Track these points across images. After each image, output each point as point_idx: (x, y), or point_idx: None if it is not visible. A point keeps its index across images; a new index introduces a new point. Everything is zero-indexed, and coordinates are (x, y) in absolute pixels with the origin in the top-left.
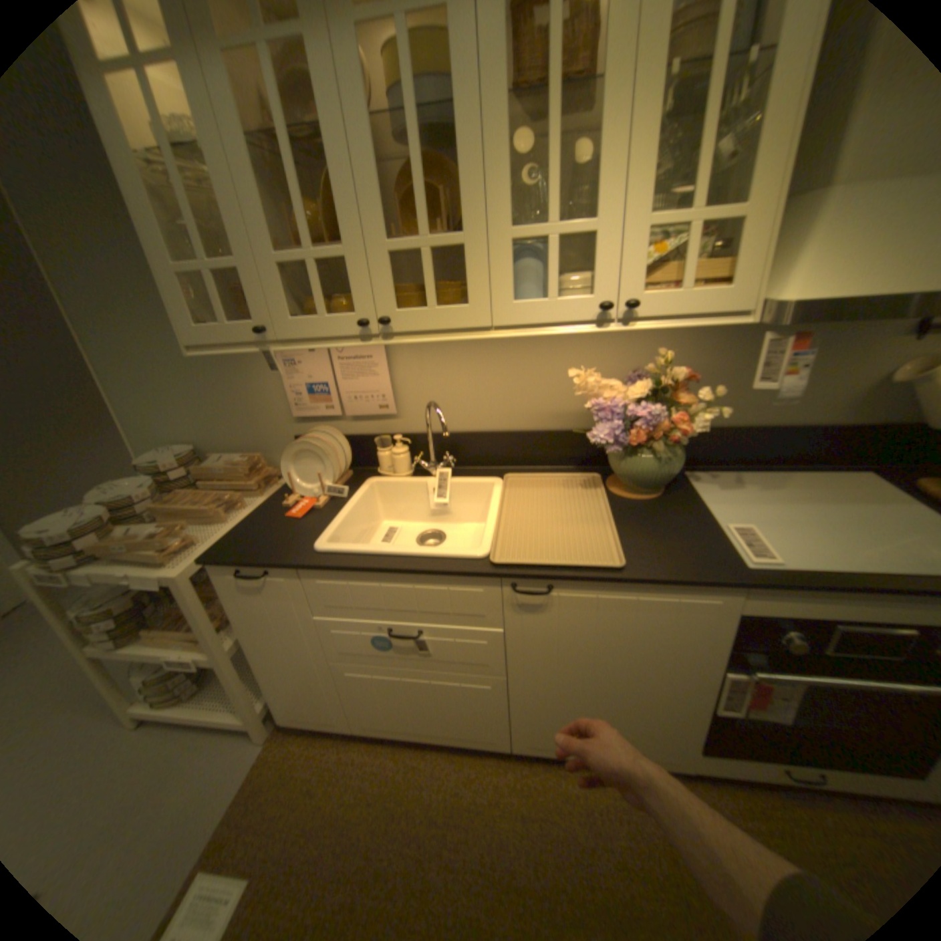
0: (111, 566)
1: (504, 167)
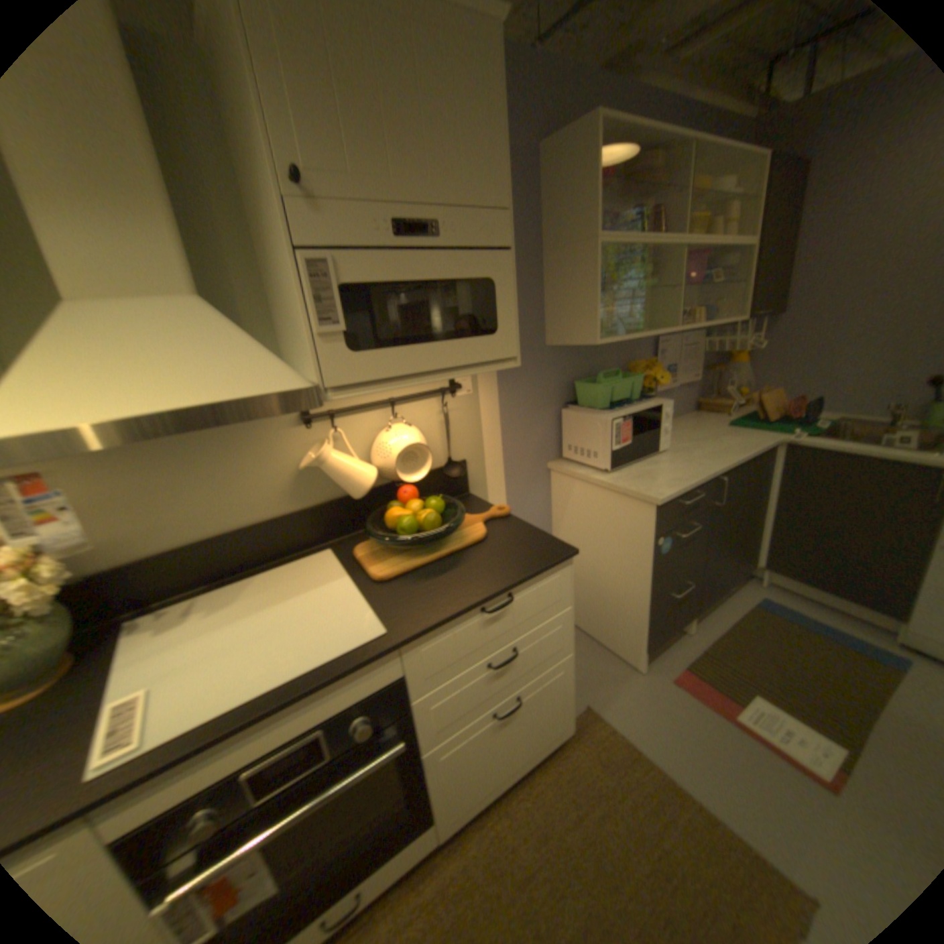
0: None
1: None
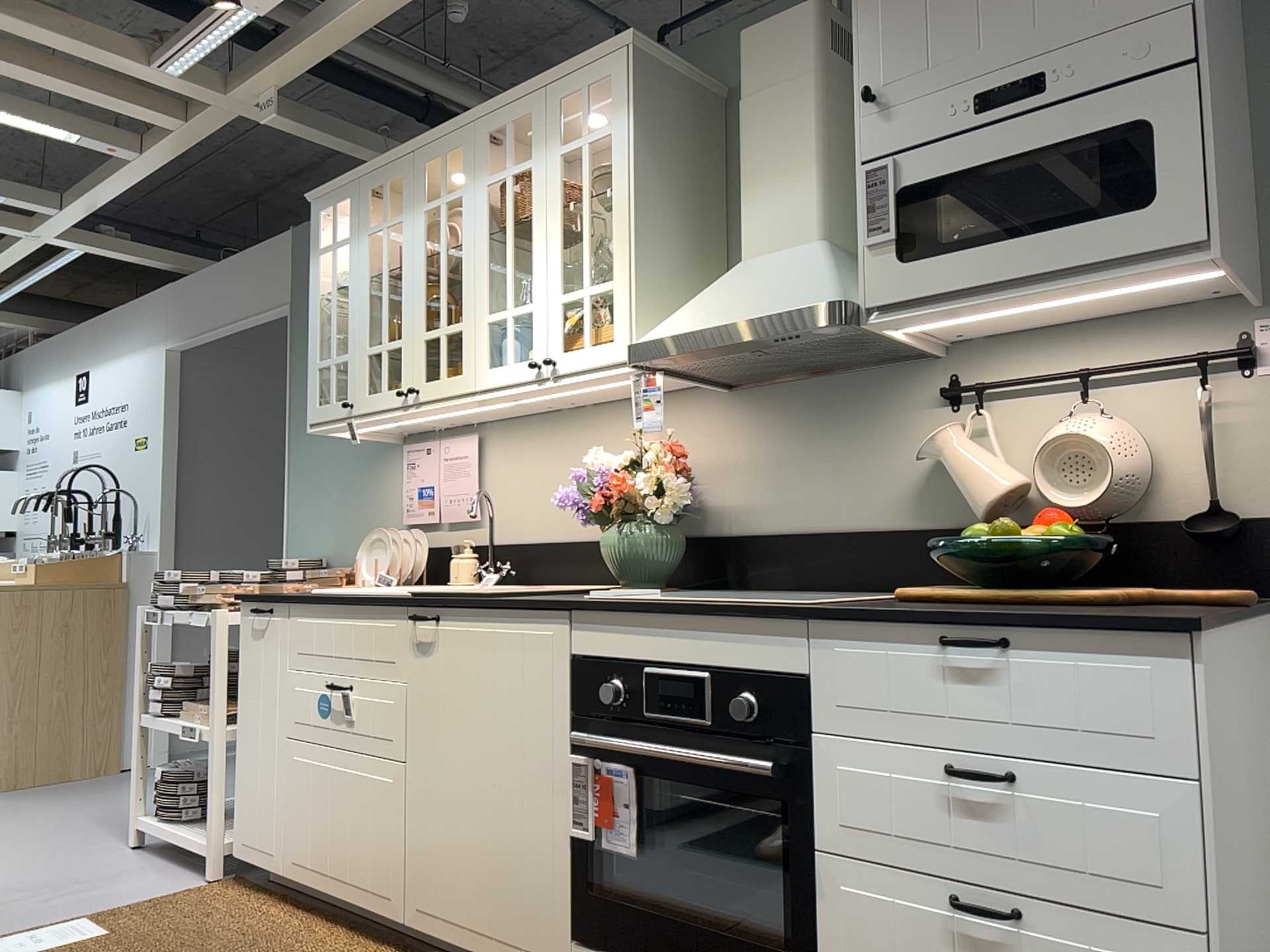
0: (191, 608)
1: (483, 276)
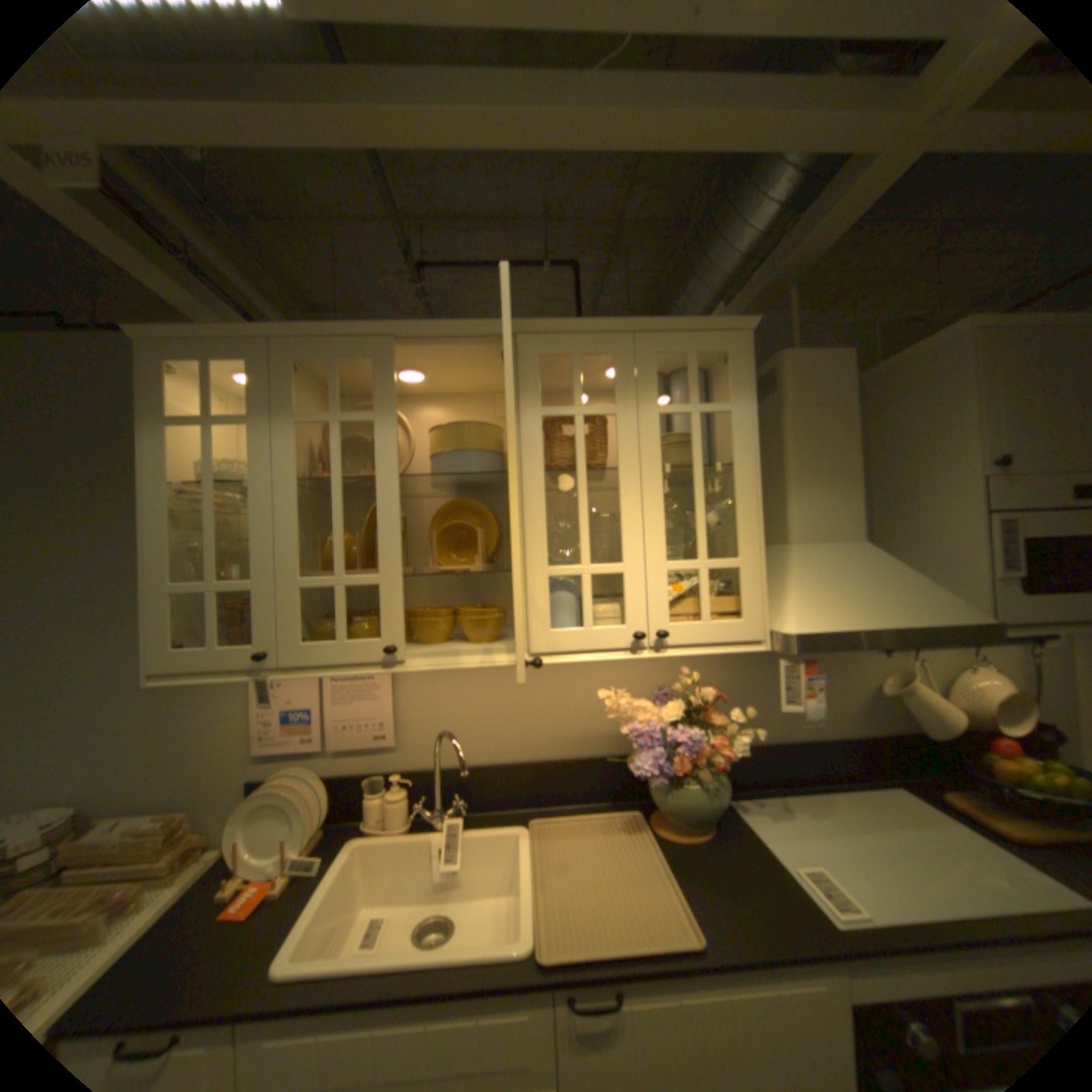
0: None
1: (542, 521)
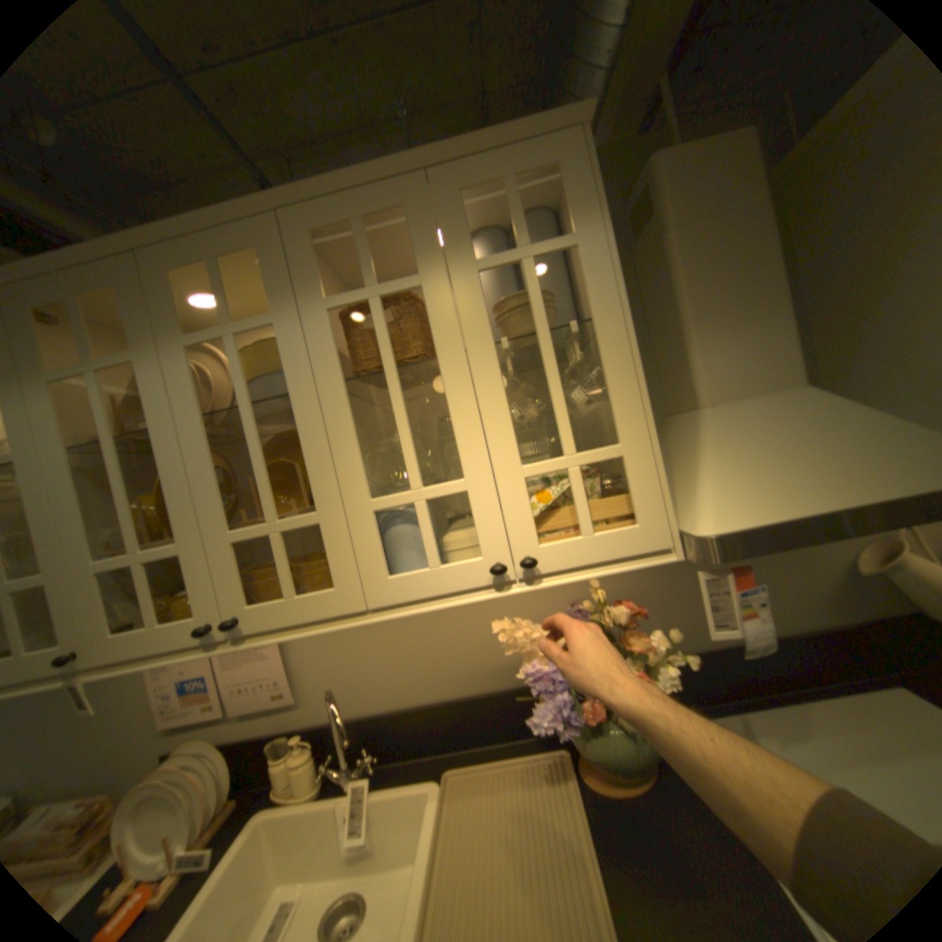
0: None
1: (351, 443)
